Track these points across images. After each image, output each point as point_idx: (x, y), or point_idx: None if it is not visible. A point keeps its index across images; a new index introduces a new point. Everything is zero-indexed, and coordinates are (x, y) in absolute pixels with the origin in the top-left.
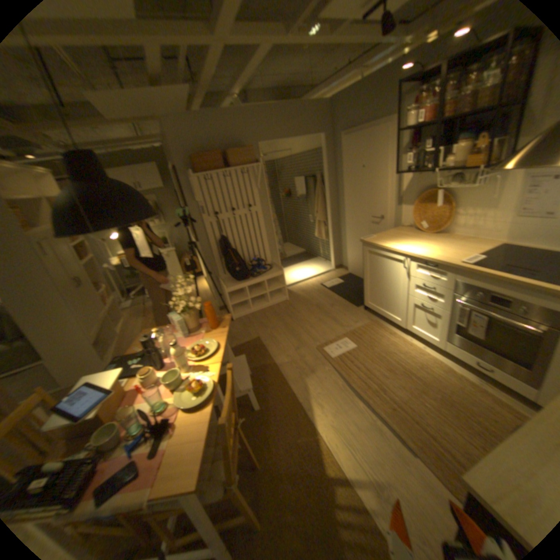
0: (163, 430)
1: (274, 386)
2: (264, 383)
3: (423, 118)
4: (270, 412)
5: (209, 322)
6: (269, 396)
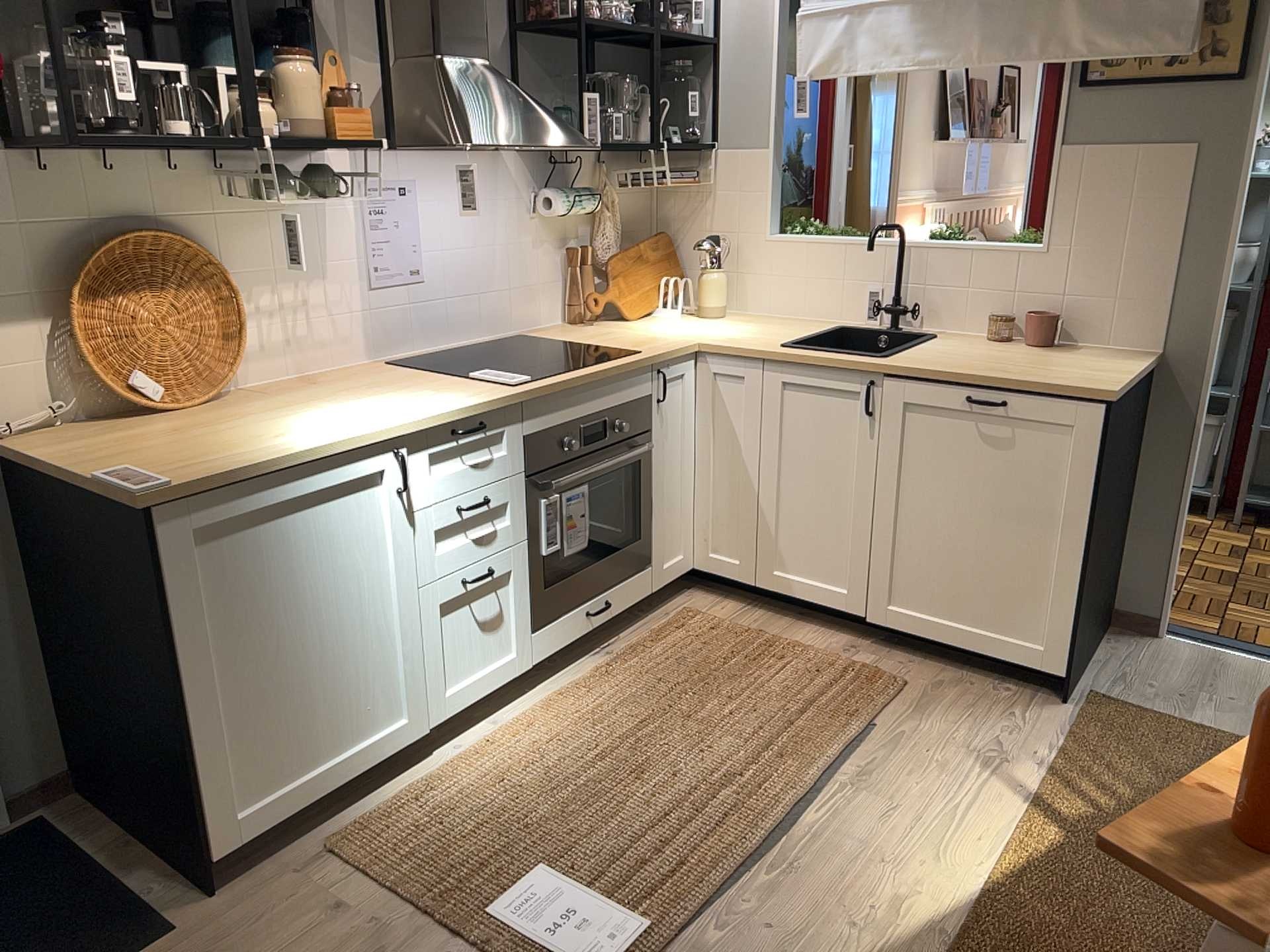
0: None
1: None
2: None
3: None
4: None
5: None
6: None
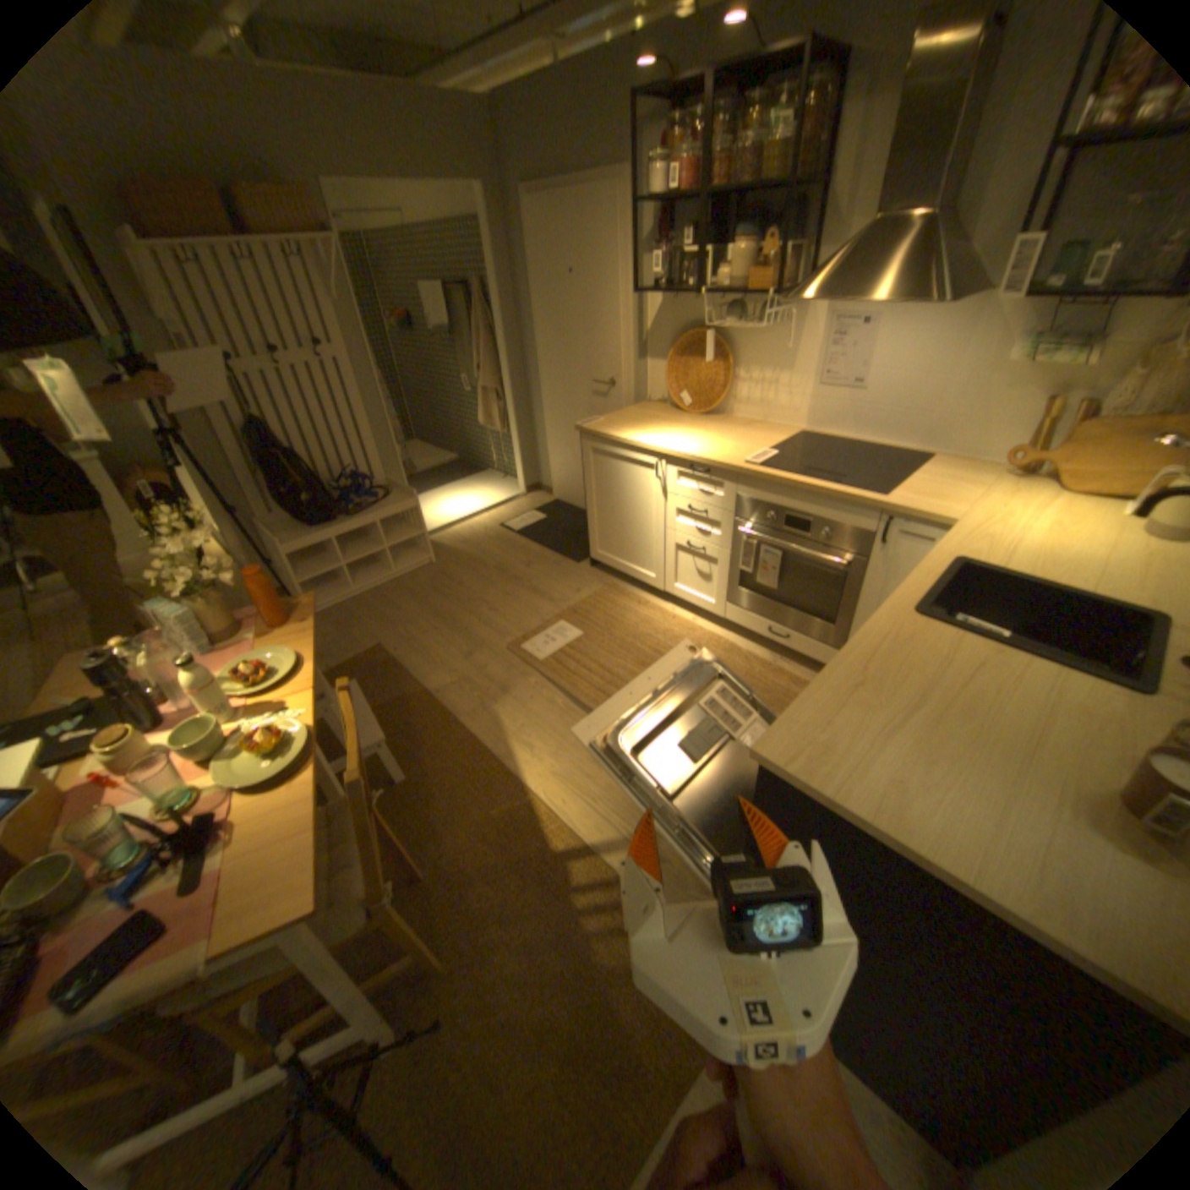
0: (204, 839)
1: (432, 732)
2: (408, 732)
3: (677, 185)
4: (430, 780)
5: (262, 617)
6: (425, 753)
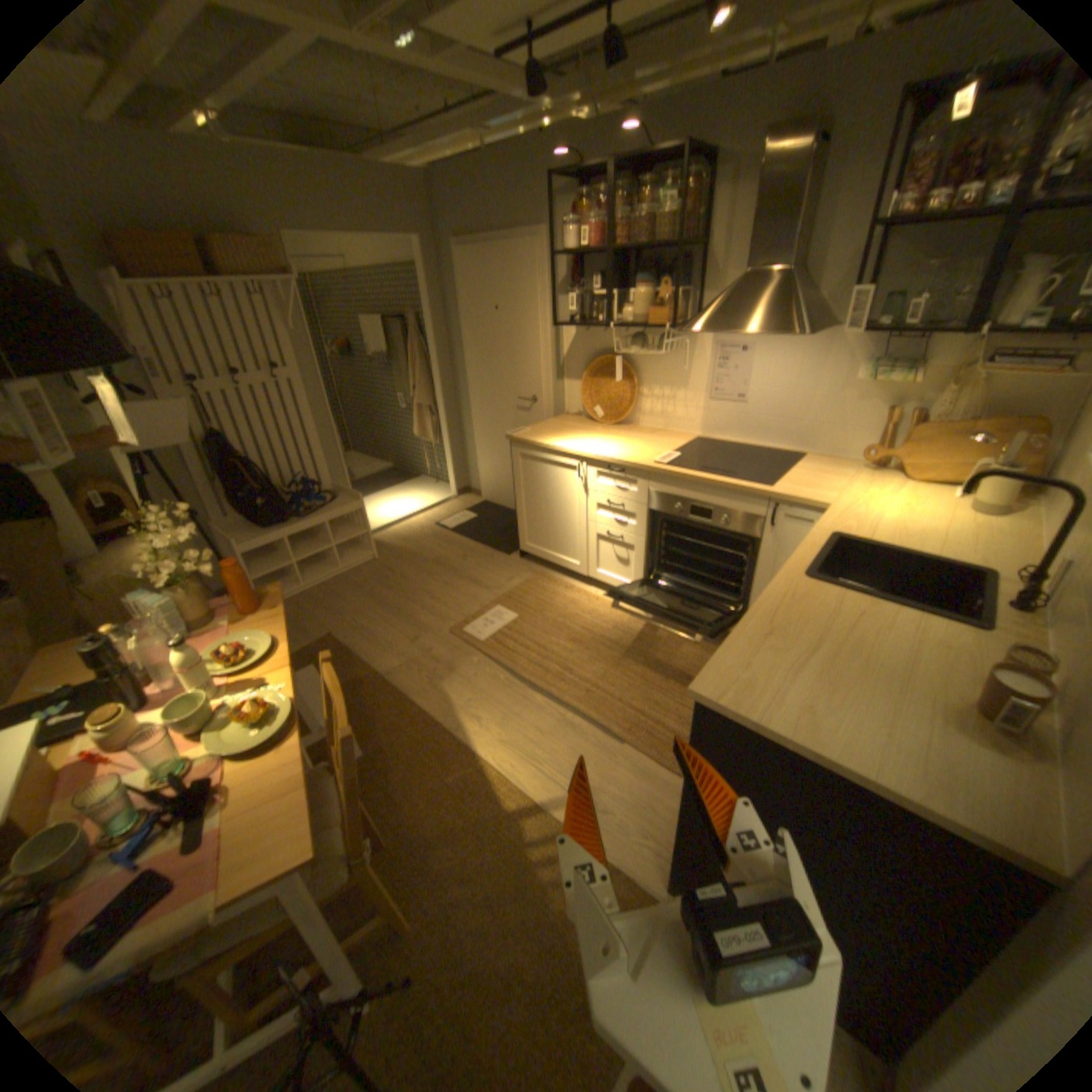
0: (202, 803)
1: (385, 710)
2: (363, 711)
3: (586, 242)
4: (386, 755)
5: (234, 606)
6: (380, 730)
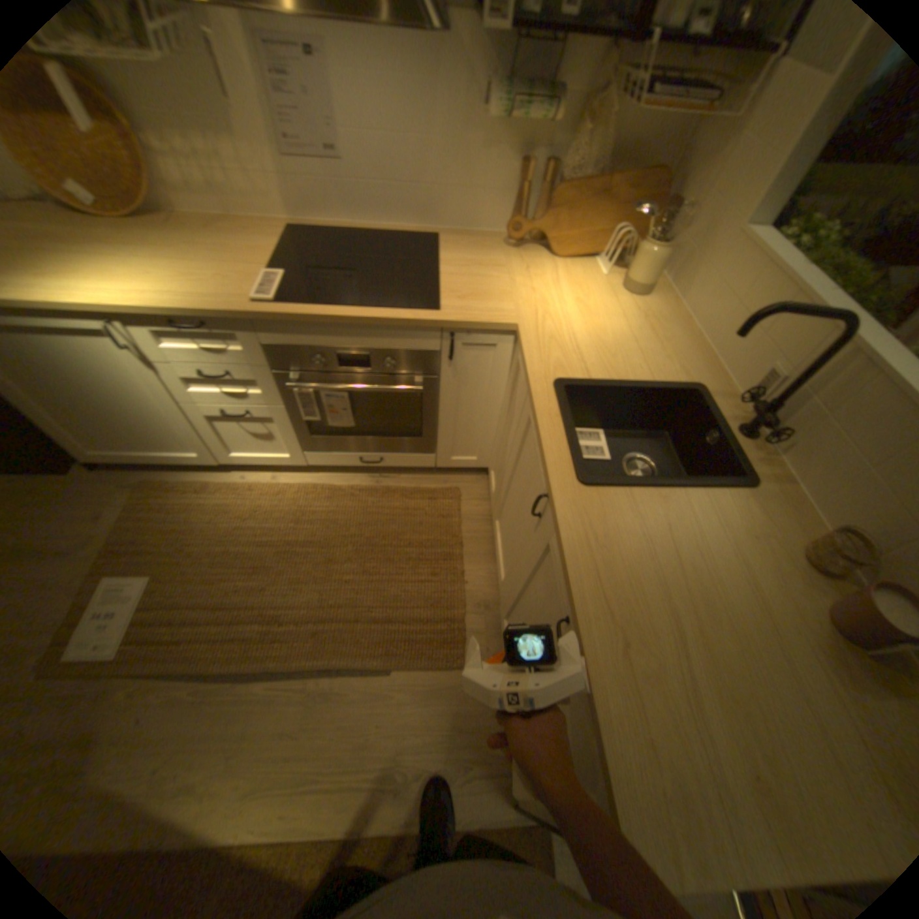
0: None
1: None
2: None
3: None
4: None
5: None
6: None
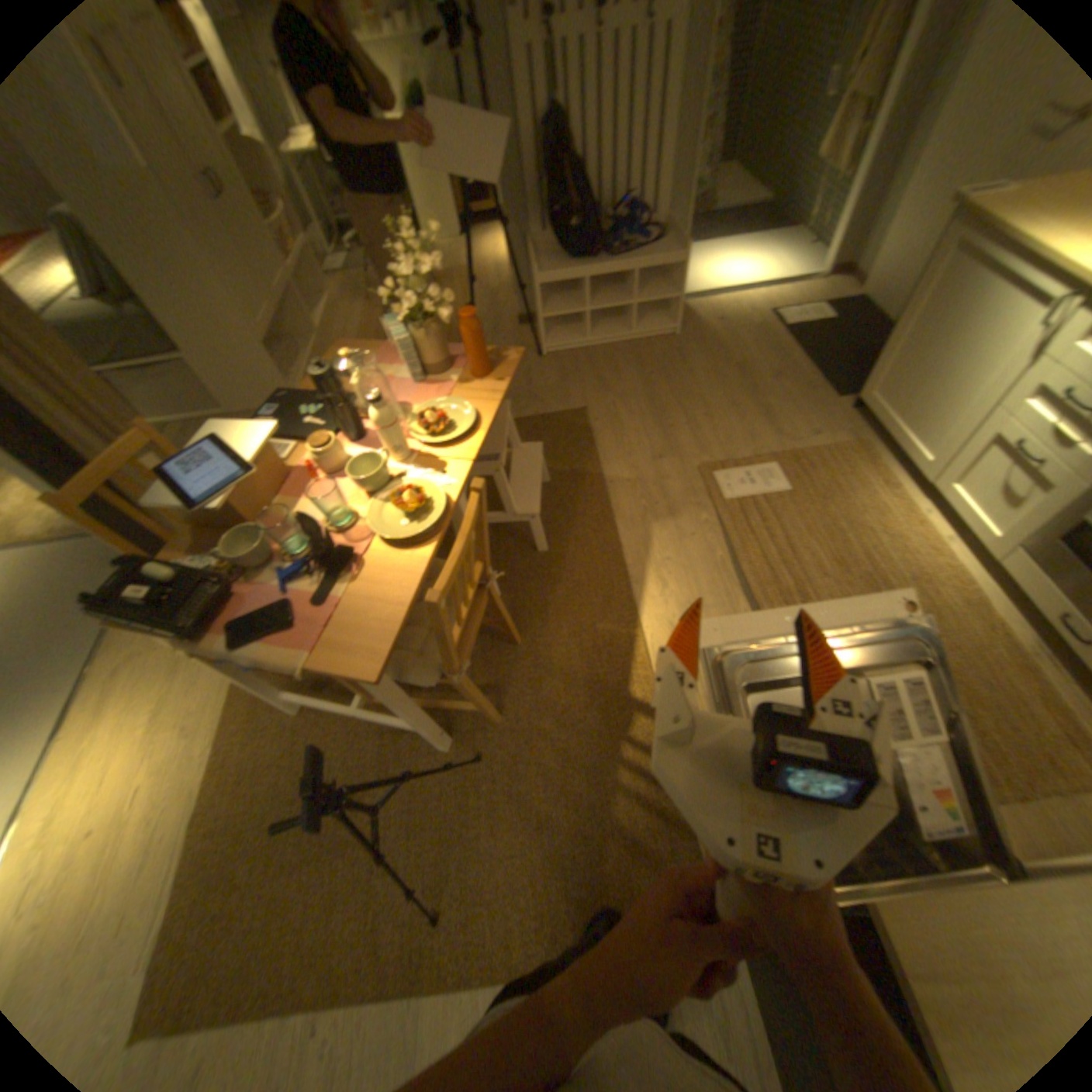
0: (346, 564)
1: (588, 520)
2: (570, 509)
3: None
4: (565, 564)
5: (474, 360)
6: (574, 536)
